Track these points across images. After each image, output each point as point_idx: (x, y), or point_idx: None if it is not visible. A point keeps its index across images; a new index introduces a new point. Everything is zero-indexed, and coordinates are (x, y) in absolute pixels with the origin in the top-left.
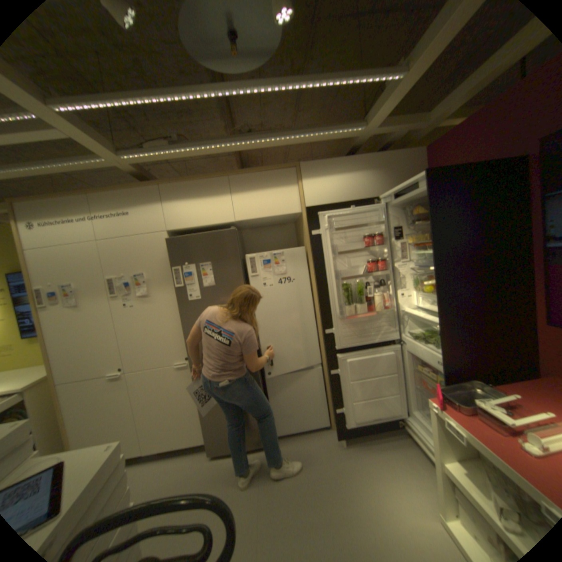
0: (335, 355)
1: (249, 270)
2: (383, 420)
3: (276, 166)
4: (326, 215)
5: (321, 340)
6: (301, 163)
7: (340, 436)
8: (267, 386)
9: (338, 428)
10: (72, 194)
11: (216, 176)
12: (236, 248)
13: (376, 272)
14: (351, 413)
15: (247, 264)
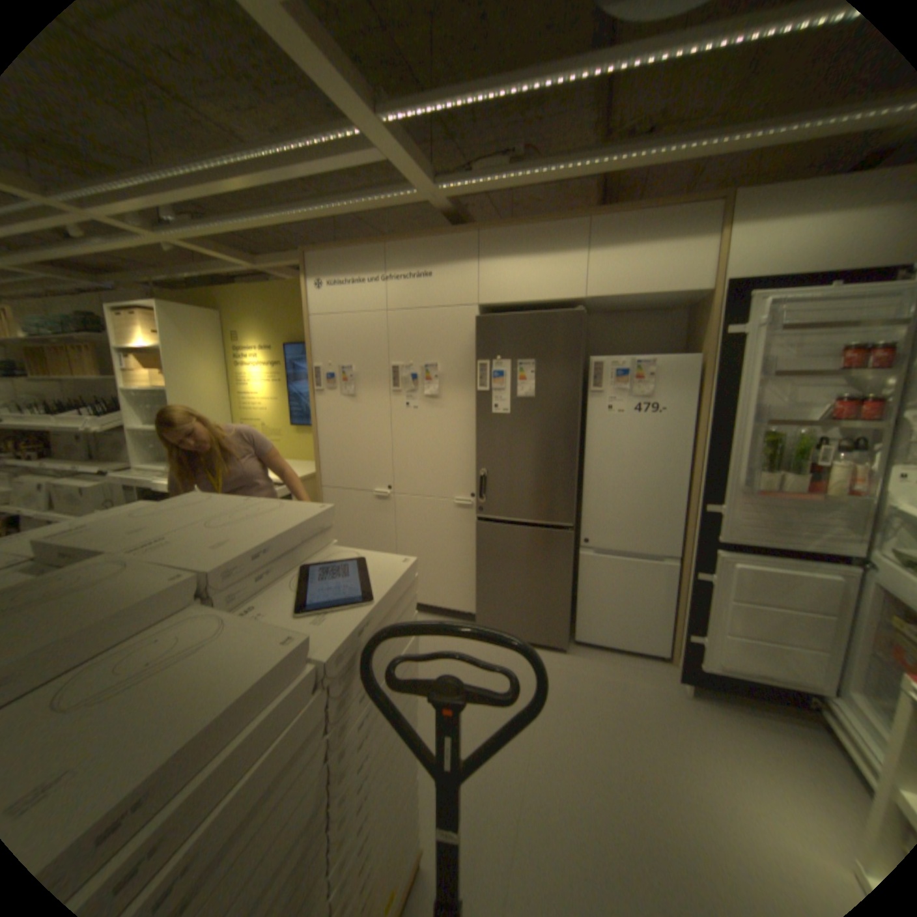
0: (716, 551)
1: (592, 381)
2: (780, 684)
3: (685, 196)
4: (770, 296)
5: (693, 522)
6: (740, 190)
7: (686, 678)
8: (580, 566)
9: (686, 666)
10: (368, 243)
11: (570, 216)
12: (579, 343)
13: (852, 422)
14: (720, 651)
15: (589, 372)
